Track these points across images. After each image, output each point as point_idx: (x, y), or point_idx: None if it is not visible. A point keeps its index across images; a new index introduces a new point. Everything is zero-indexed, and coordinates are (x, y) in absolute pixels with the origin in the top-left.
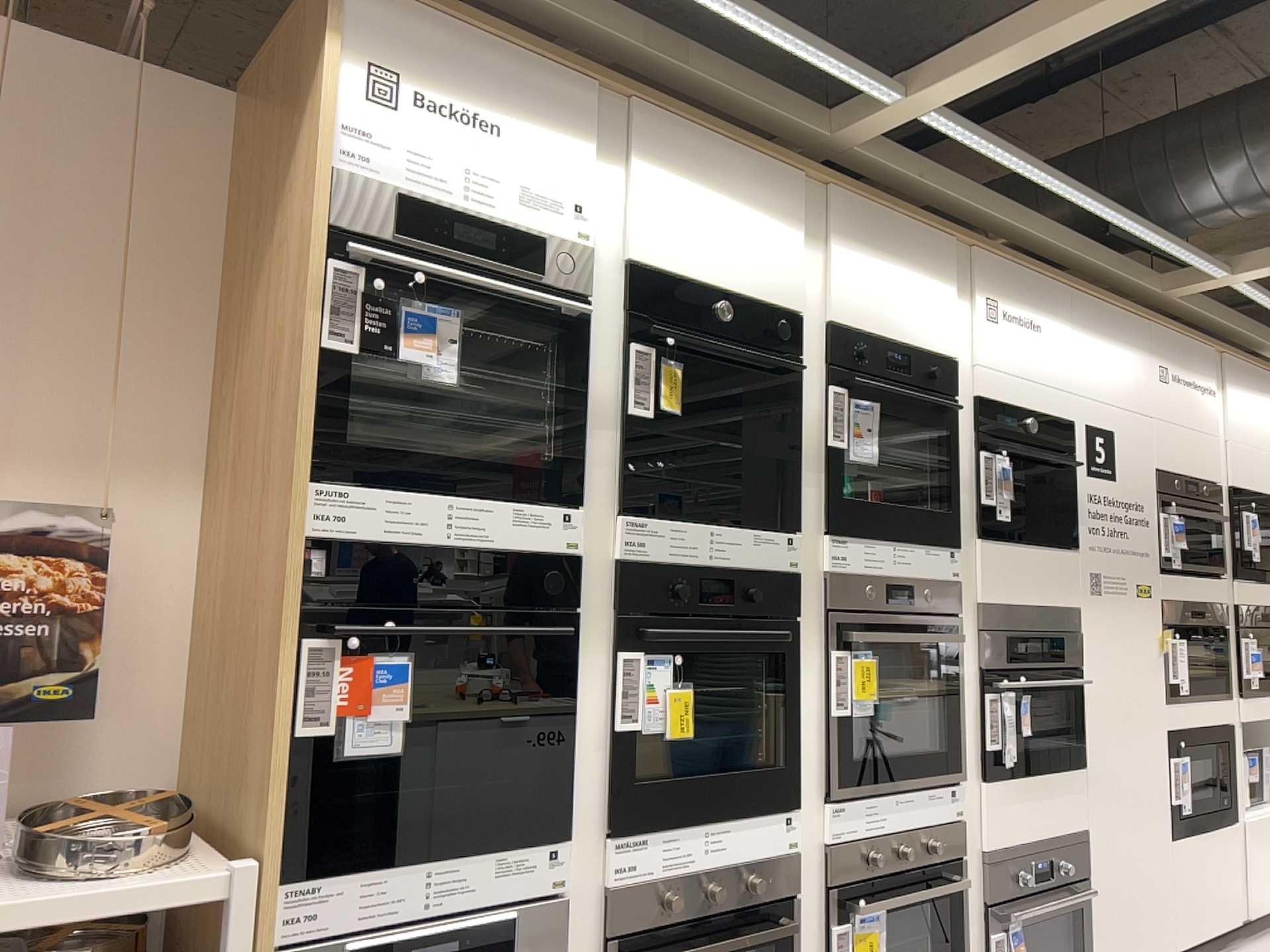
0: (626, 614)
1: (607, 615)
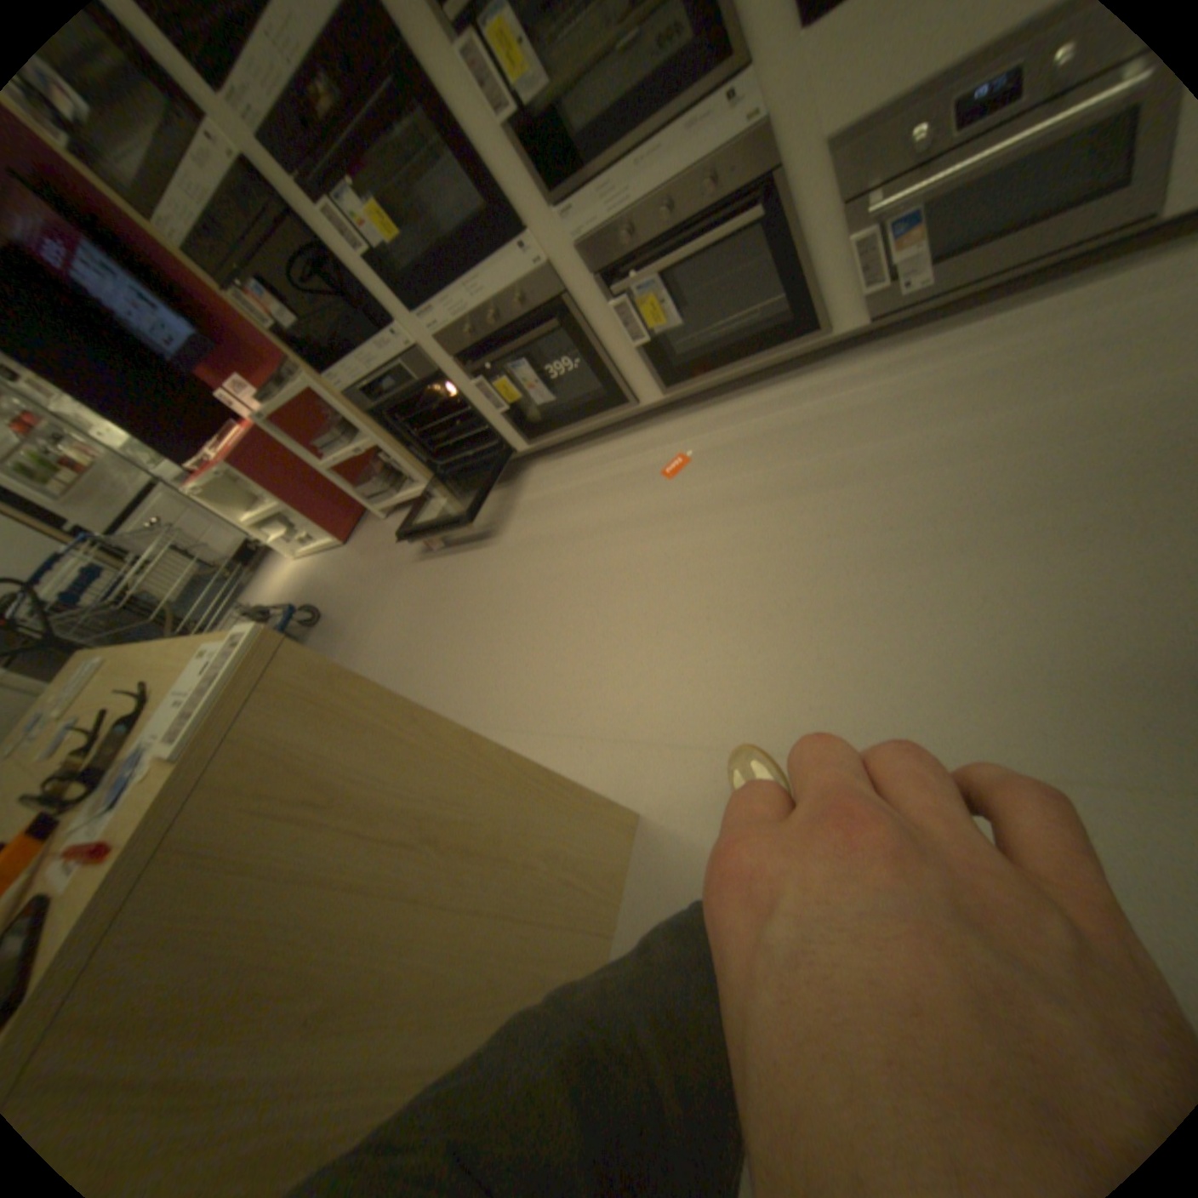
0: (299, 178)
1: (295, 185)
